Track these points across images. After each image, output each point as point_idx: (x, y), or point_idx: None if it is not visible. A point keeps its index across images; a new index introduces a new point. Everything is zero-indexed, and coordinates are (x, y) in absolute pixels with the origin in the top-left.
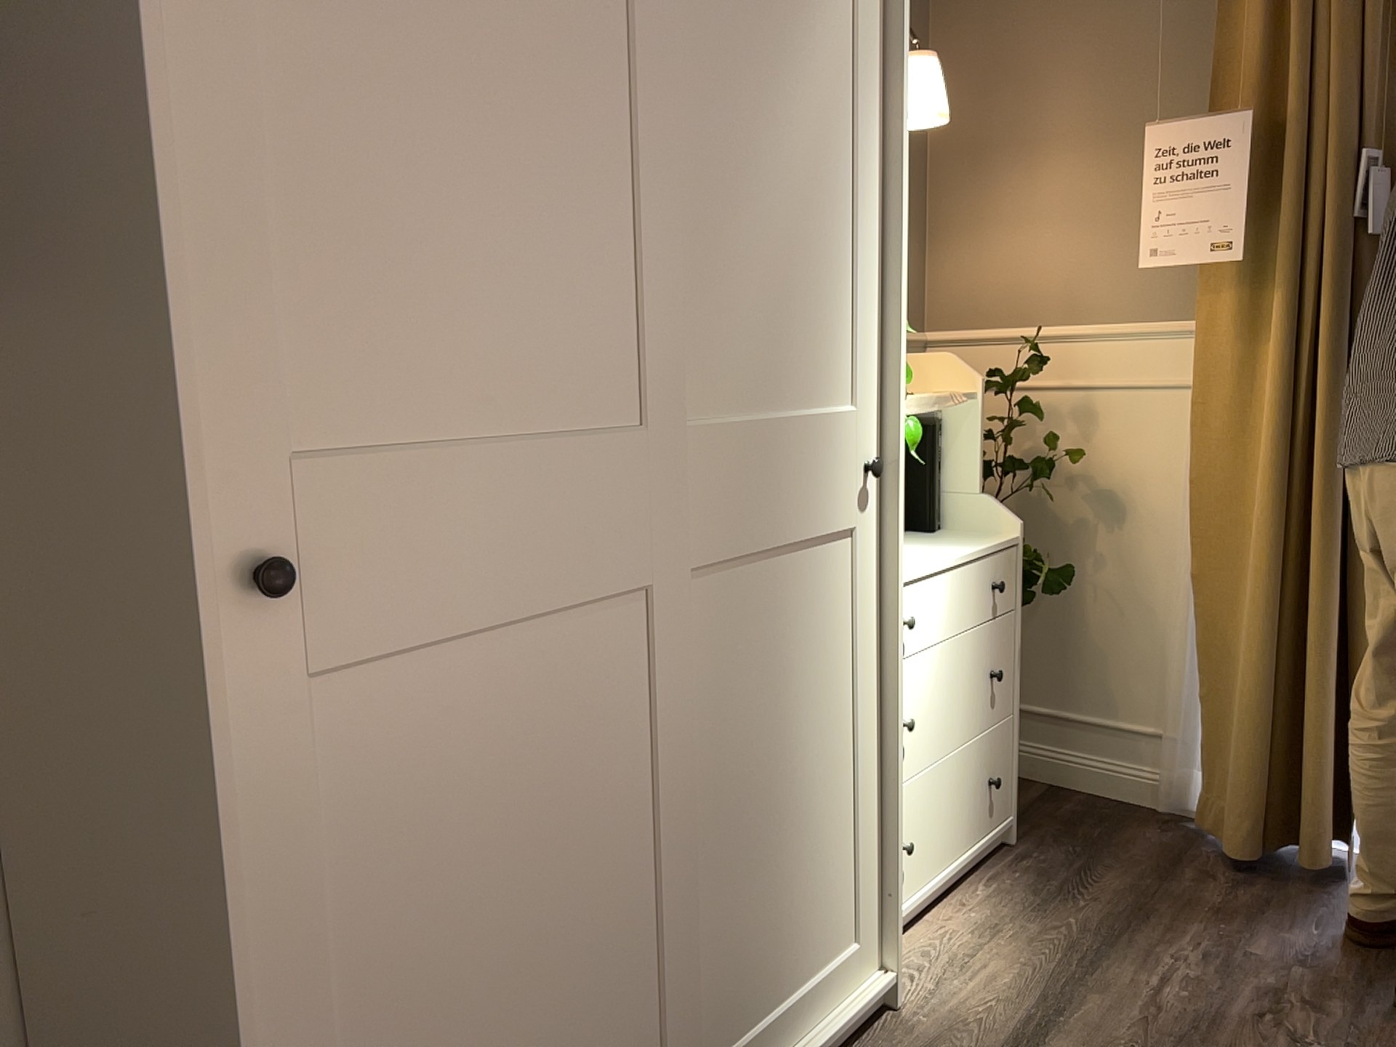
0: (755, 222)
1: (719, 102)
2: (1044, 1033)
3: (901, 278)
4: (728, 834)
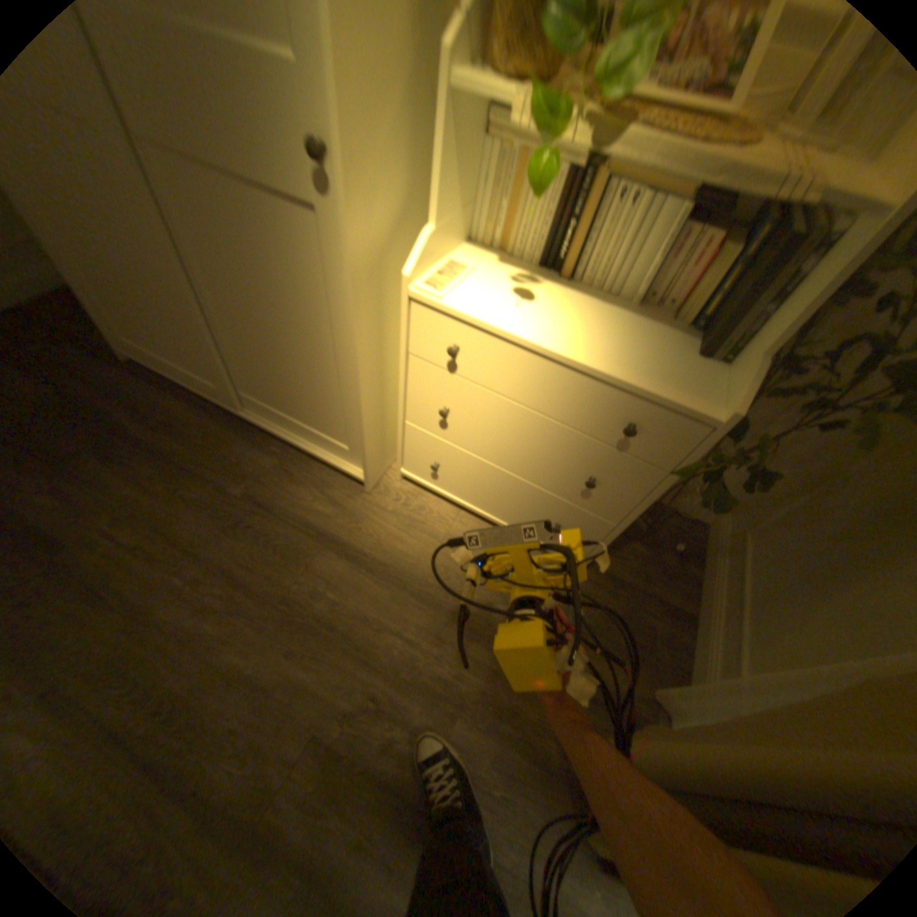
0: None
1: None
2: (350, 558)
3: None
4: (232, 318)
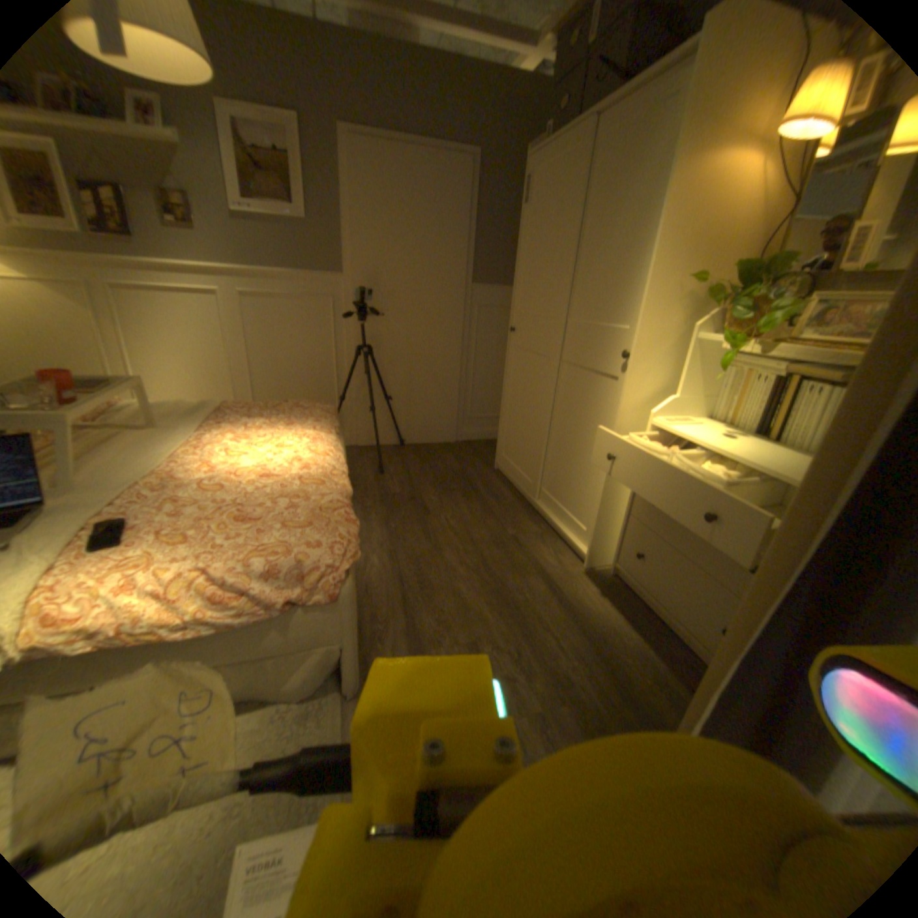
0: (603, 256)
1: (599, 219)
2: (552, 590)
3: (654, 267)
4: (561, 440)
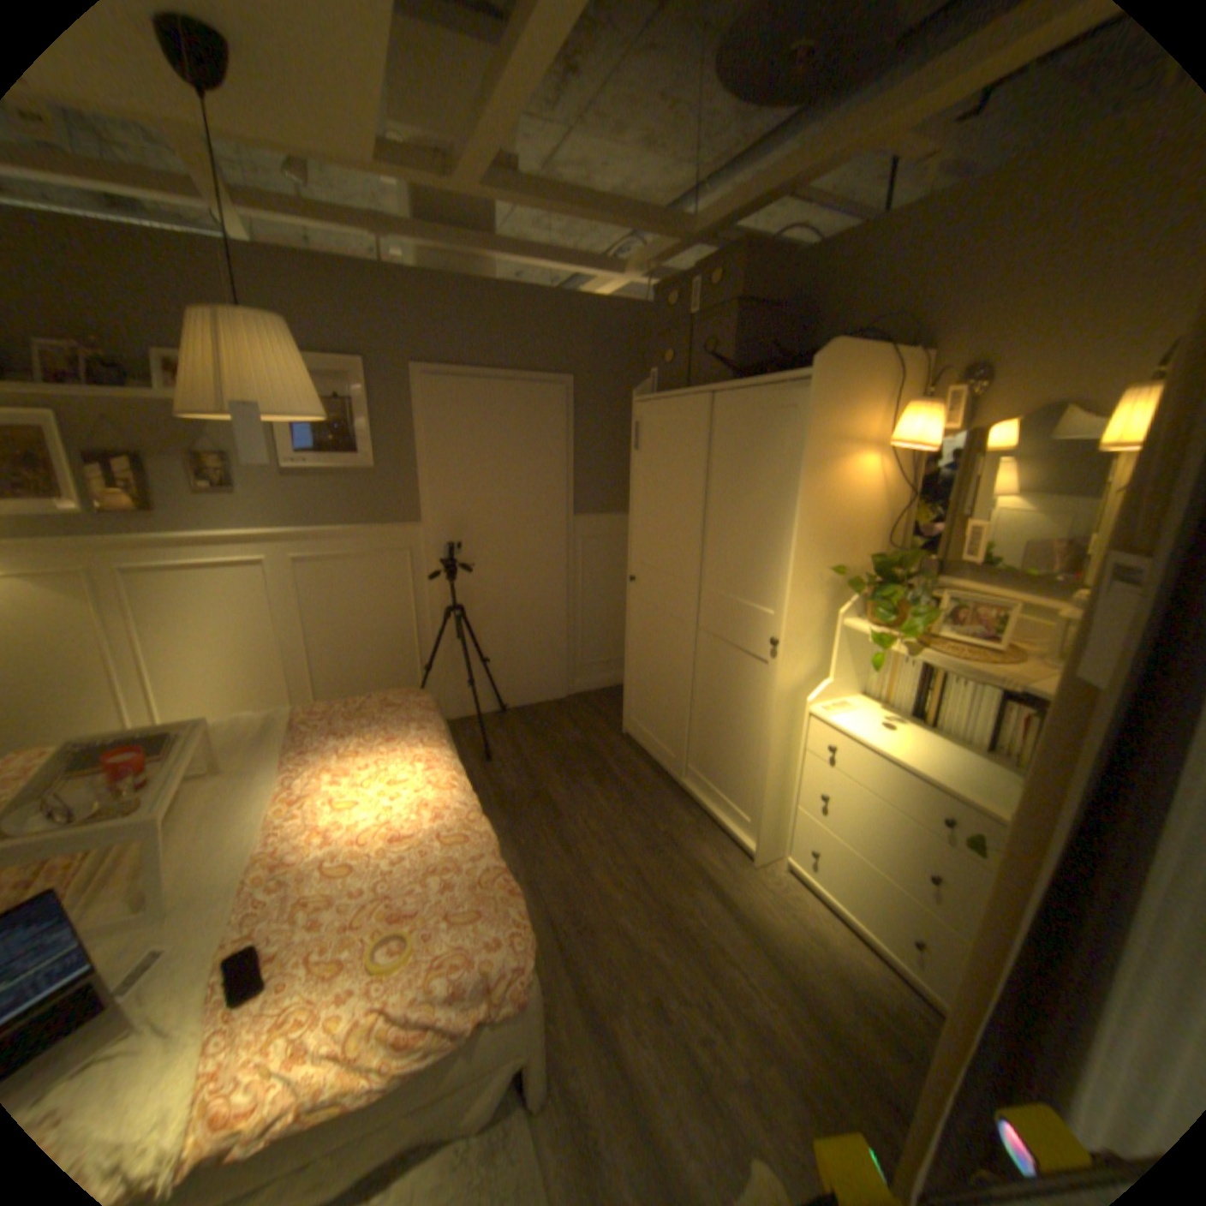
0: (735, 532)
1: (726, 493)
2: (726, 905)
3: (794, 564)
4: (707, 714)
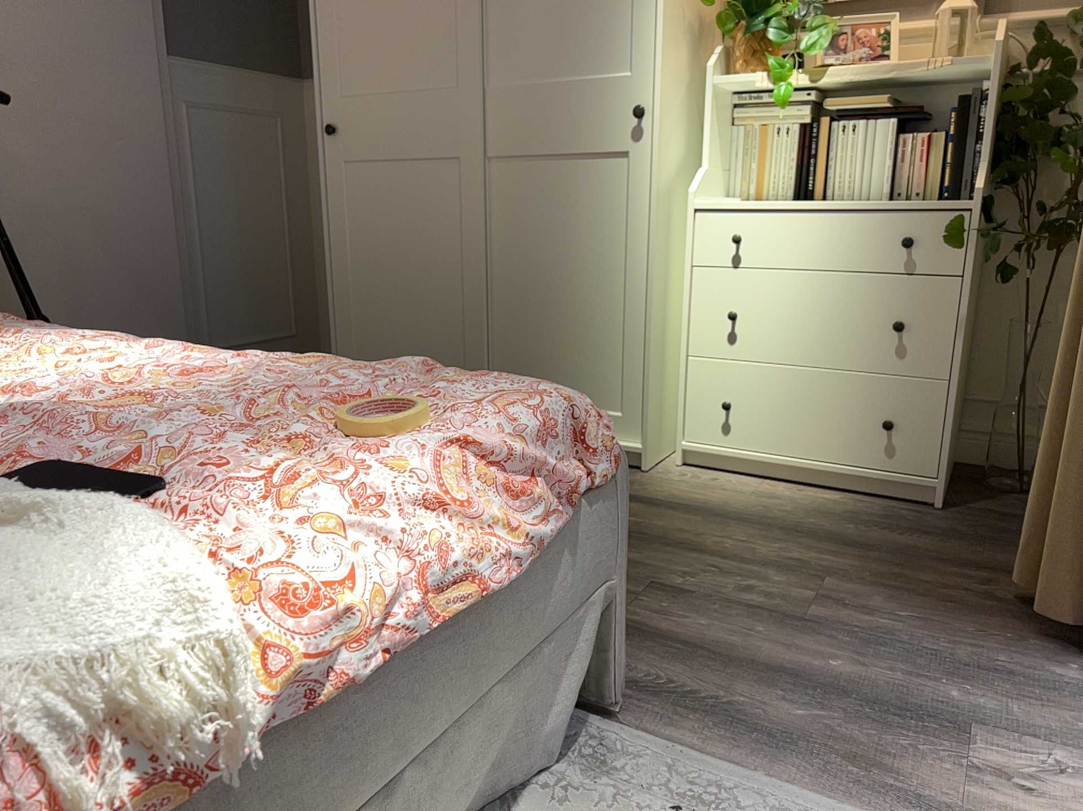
0: None
1: None
2: (646, 505)
3: None
4: (519, 294)
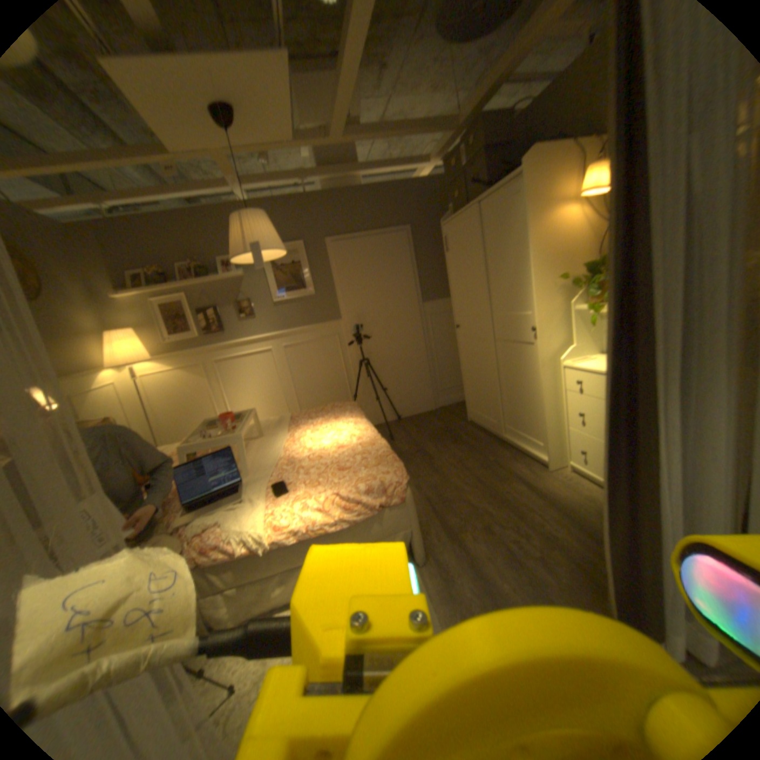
0: (504, 276)
1: (495, 256)
2: (530, 488)
3: (535, 279)
4: (509, 390)
